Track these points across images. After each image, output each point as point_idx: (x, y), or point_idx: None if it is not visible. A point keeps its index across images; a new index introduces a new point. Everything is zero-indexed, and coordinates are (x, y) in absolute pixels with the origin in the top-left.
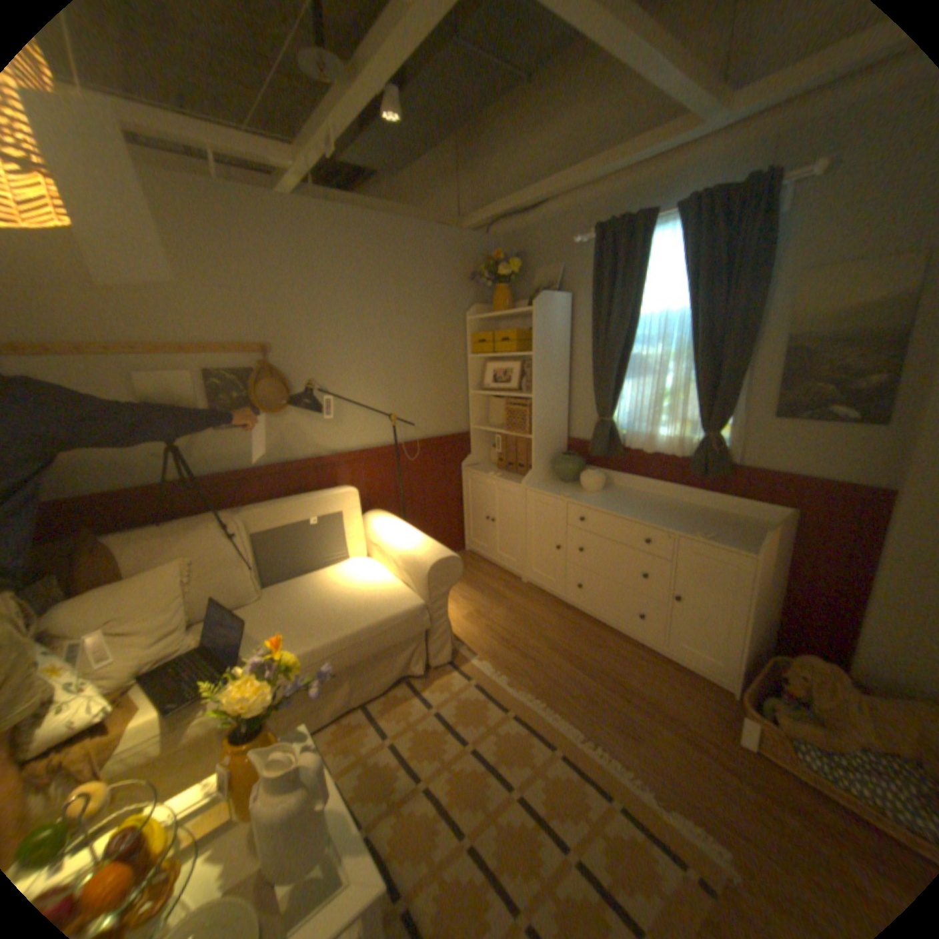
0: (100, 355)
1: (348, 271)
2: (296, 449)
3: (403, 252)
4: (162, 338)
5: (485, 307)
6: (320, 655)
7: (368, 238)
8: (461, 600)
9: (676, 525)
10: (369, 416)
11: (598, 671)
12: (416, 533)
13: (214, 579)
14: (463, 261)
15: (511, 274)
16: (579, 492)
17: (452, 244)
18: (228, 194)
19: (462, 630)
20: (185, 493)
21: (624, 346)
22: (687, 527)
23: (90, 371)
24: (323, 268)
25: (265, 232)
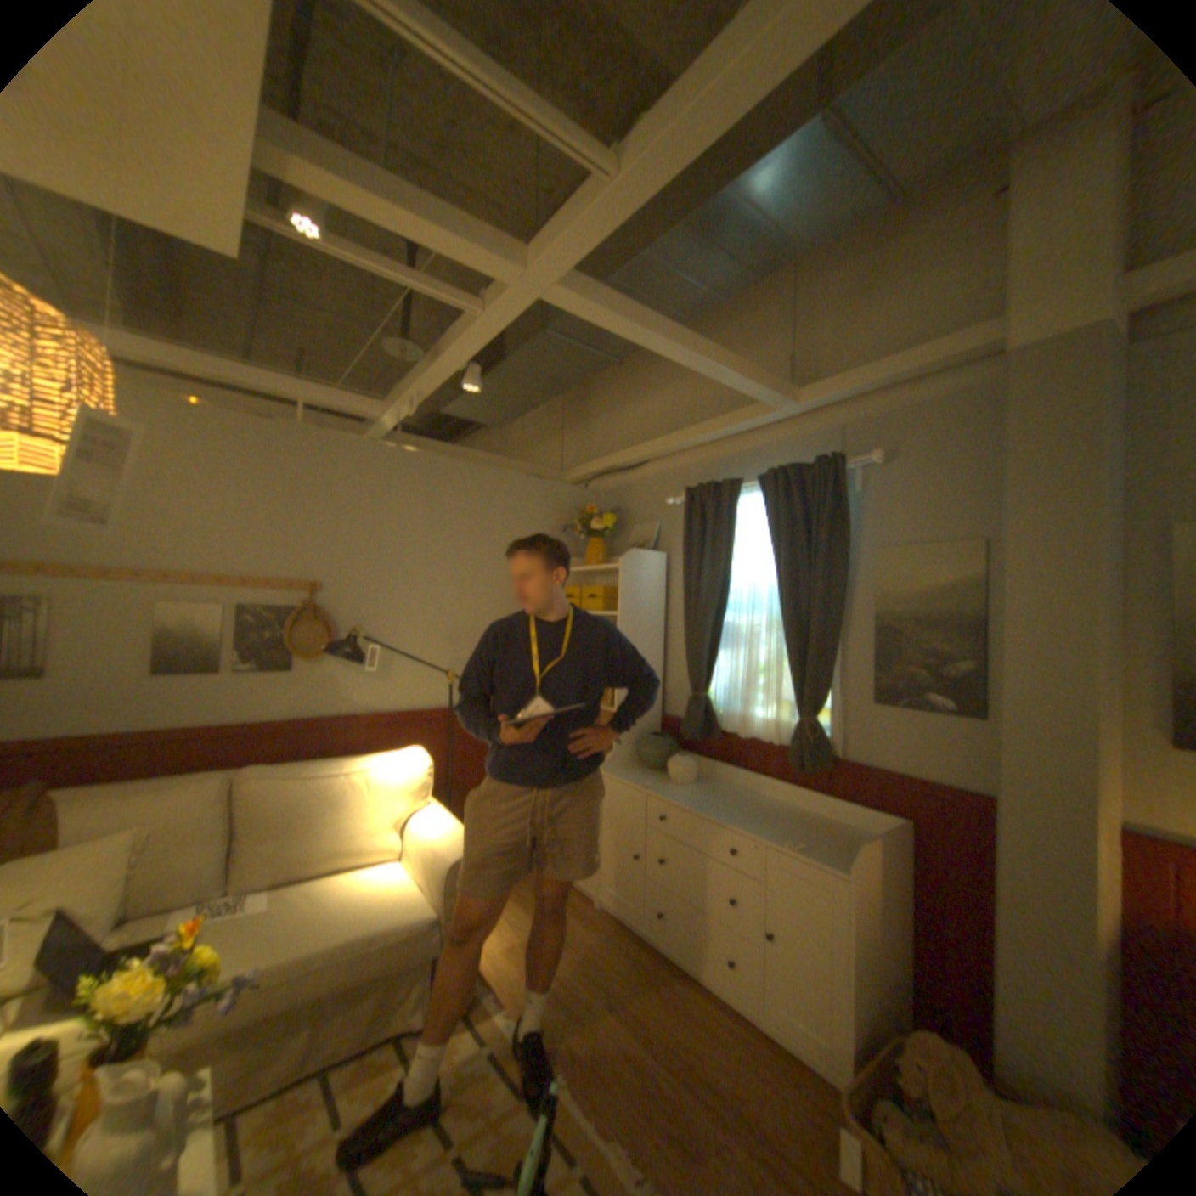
0: (124, 584)
1: (422, 516)
2: (325, 705)
3: (487, 501)
4: (199, 571)
5: (577, 561)
6: (273, 981)
7: (448, 486)
8: (506, 929)
9: (766, 832)
10: (423, 672)
11: (665, 1048)
12: (449, 823)
13: (170, 862)
14: (555, 513)
15: (604, 529)
16: (664, 784)
17: (543, 496)
18: (306, 440)
19: (495, 973)
20: (174, 750)
21: (713, 612)
22: (777, 836)
23: (107, 601)
24: (395, 512)
25: (337, 475)
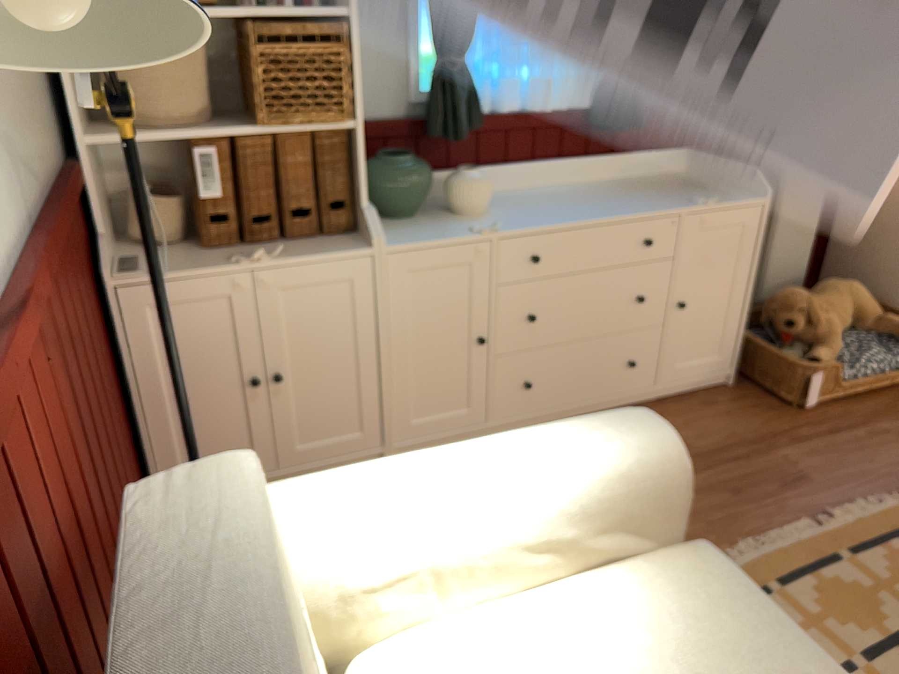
0: None
1: None
2: None
3: None
4: None
5: None
6: None
7: None
8: None
9: (660, 203)
10: None
11: None
12: (469, 450)
13: None
14: None
15: None
16: (471, 219)
17: None
18: None
19: None
20: None
21: None
22: (671, 202)
23: None
24: None
25: None
